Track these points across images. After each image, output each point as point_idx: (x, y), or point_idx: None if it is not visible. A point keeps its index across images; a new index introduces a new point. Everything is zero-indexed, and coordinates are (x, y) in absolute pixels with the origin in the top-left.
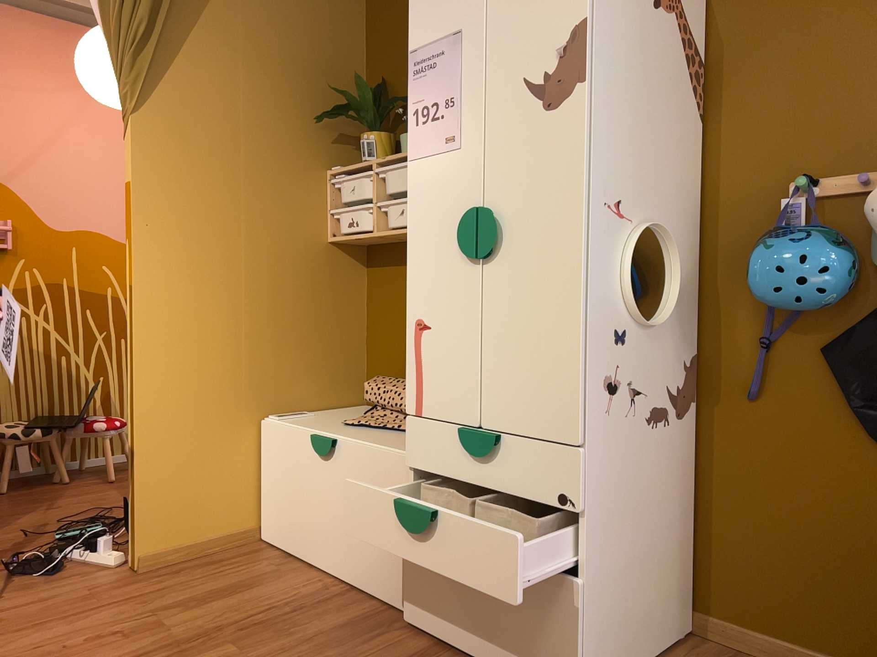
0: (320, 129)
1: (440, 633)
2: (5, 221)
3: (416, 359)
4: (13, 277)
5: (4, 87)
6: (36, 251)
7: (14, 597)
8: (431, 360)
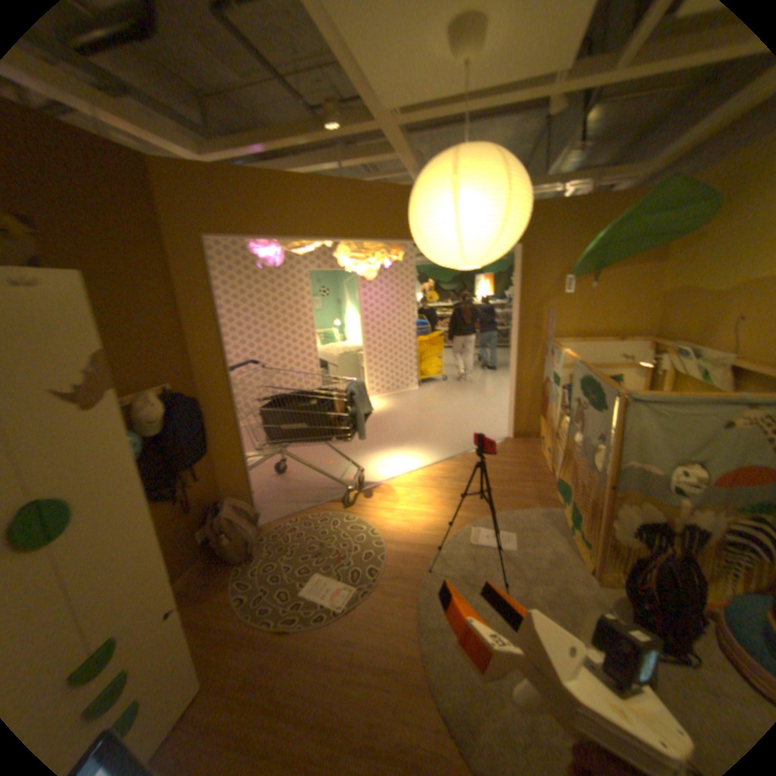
0: None
1: None
2: None
3: None
4: None
5: None
6: None
7: None
8: None
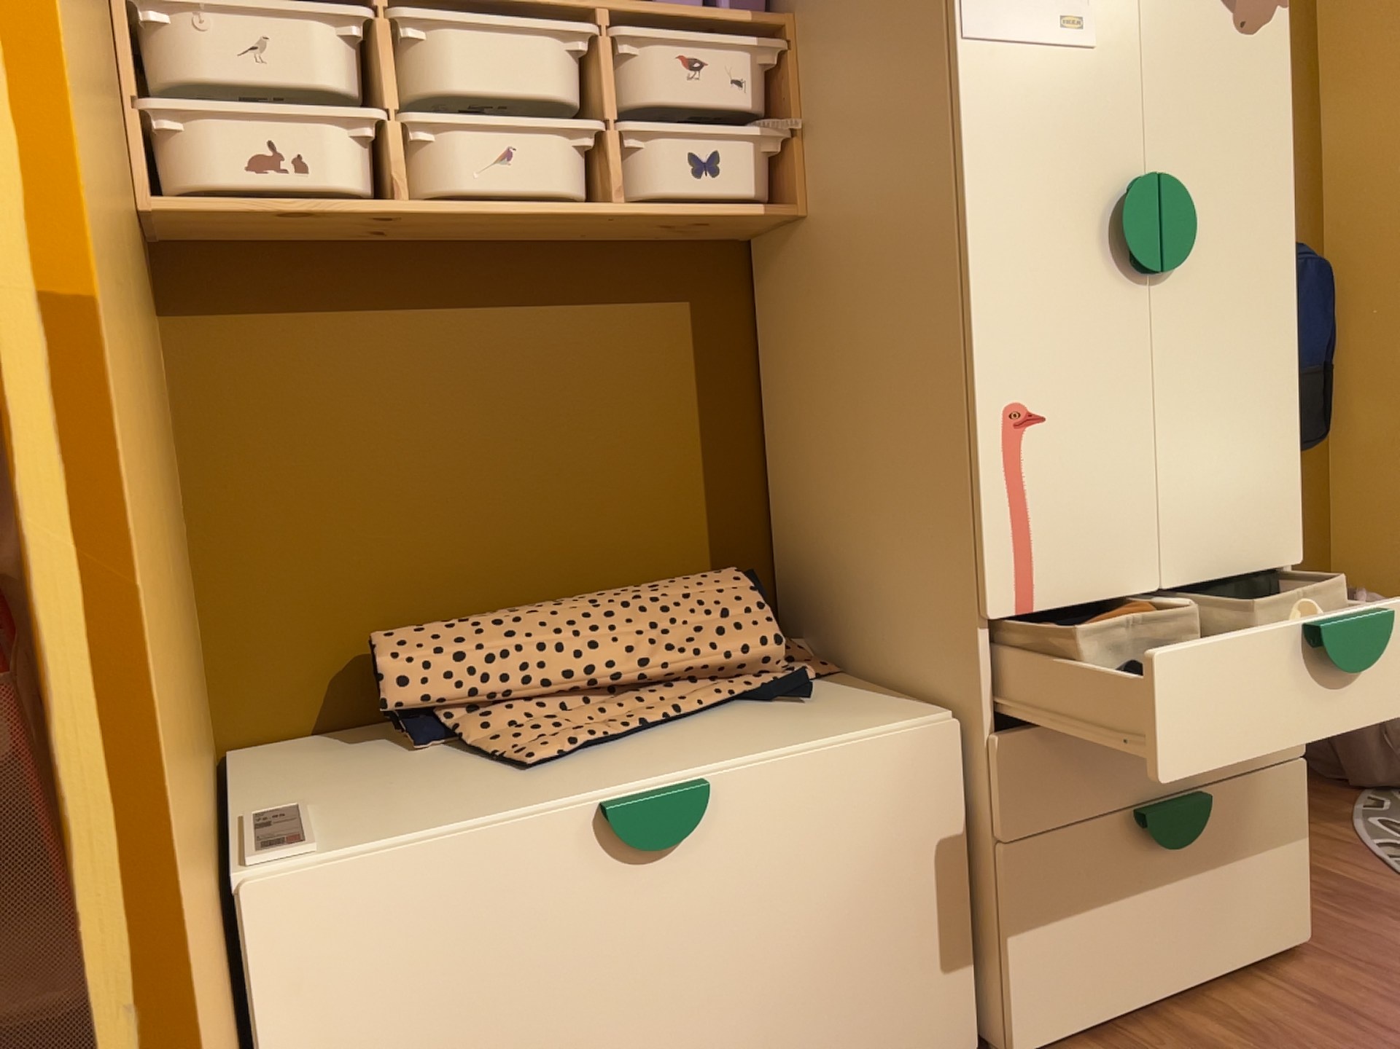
0: None
1: (1101, 1009)
2: None
3: (1013, 492)
4: None
5: None
6: None
7: None
8: (1054, 486)
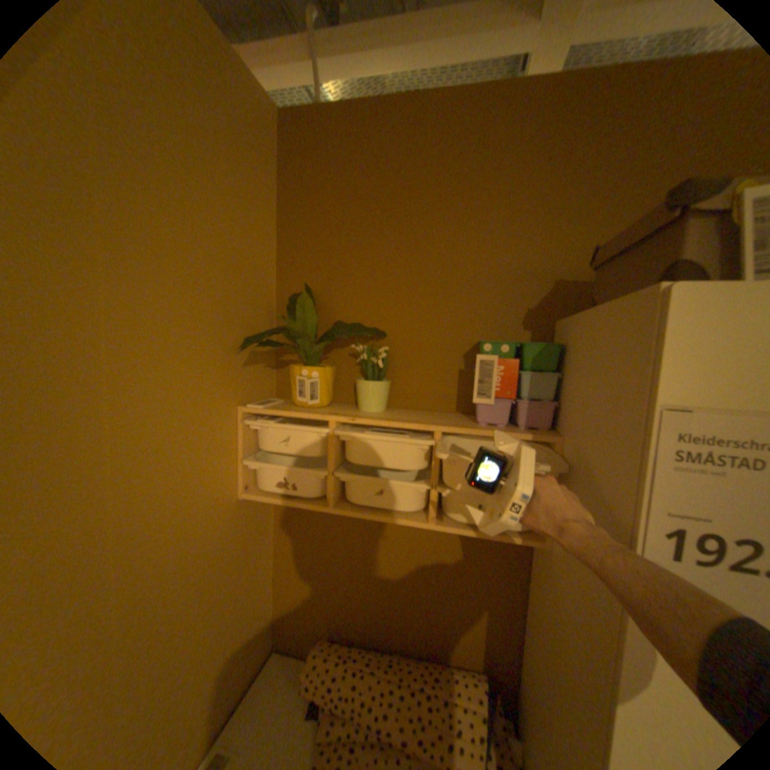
0: (230, 350)
1: None
2: None
3: None
4: None
5: None
6: None
7: None
8: None
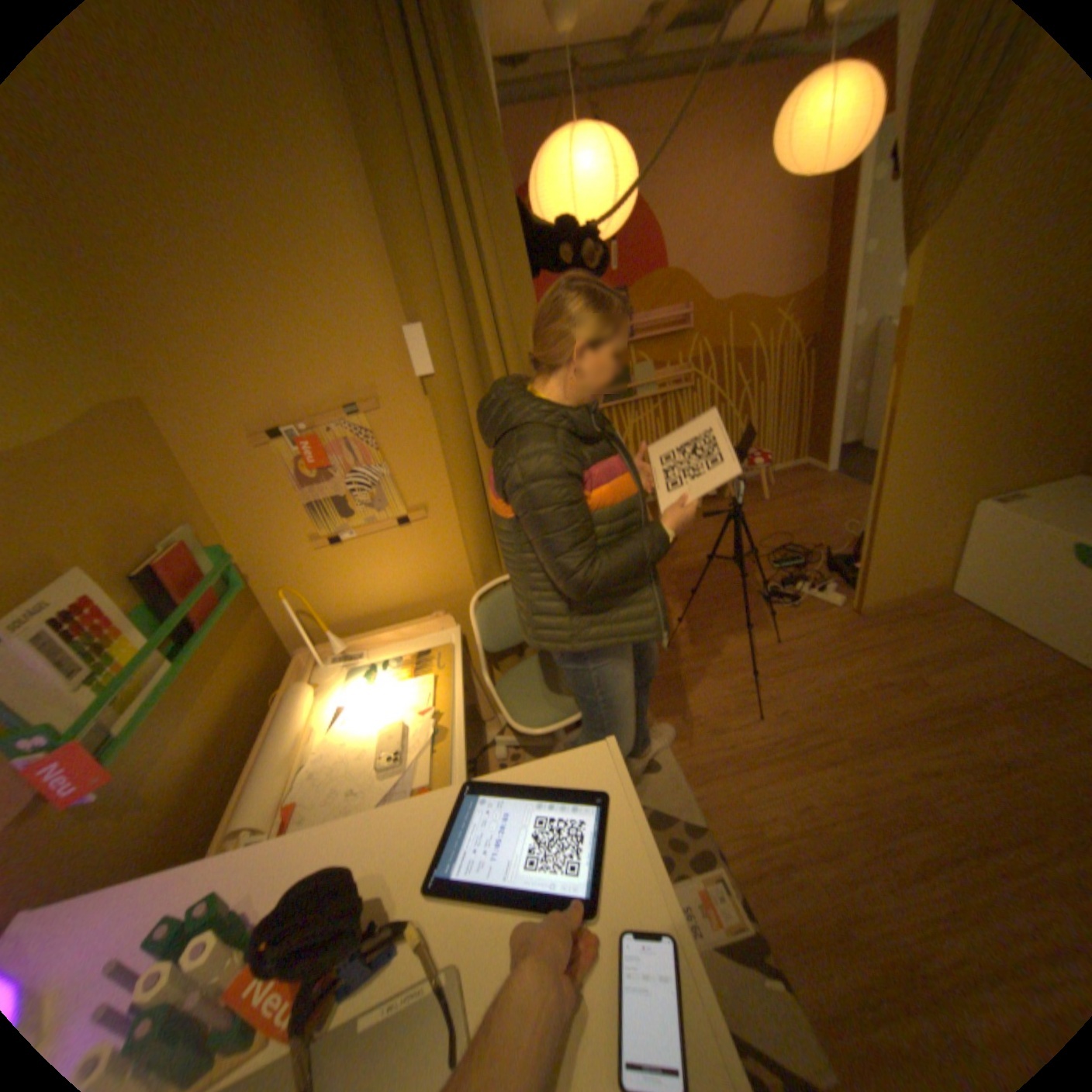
0: None
1: None
2: (681, 304)
3: None
4: (687, 350)
5: (676, 175)
6: (701, 324)
7: (788, 628)
8: None
